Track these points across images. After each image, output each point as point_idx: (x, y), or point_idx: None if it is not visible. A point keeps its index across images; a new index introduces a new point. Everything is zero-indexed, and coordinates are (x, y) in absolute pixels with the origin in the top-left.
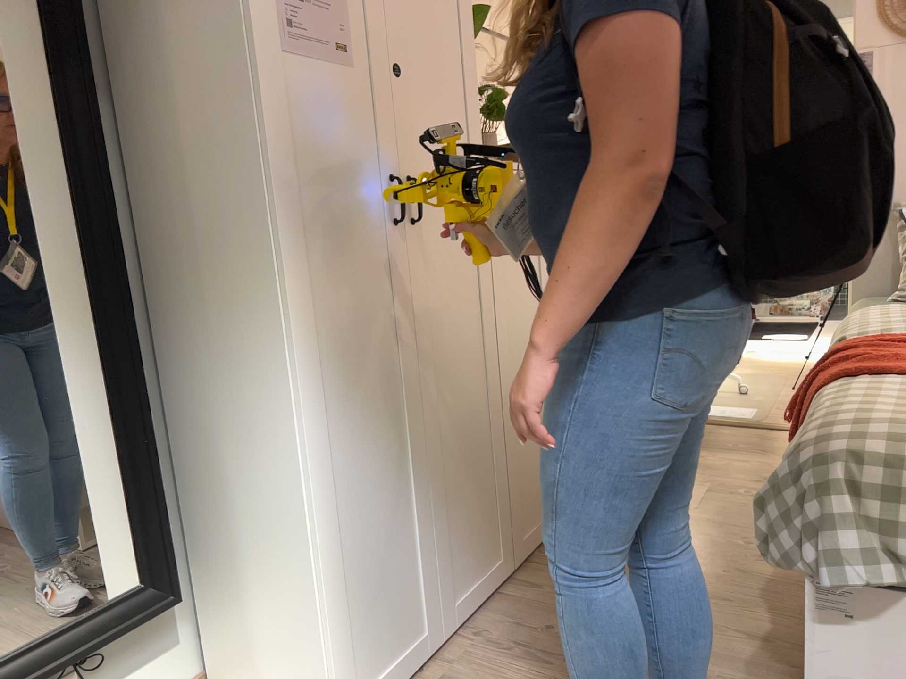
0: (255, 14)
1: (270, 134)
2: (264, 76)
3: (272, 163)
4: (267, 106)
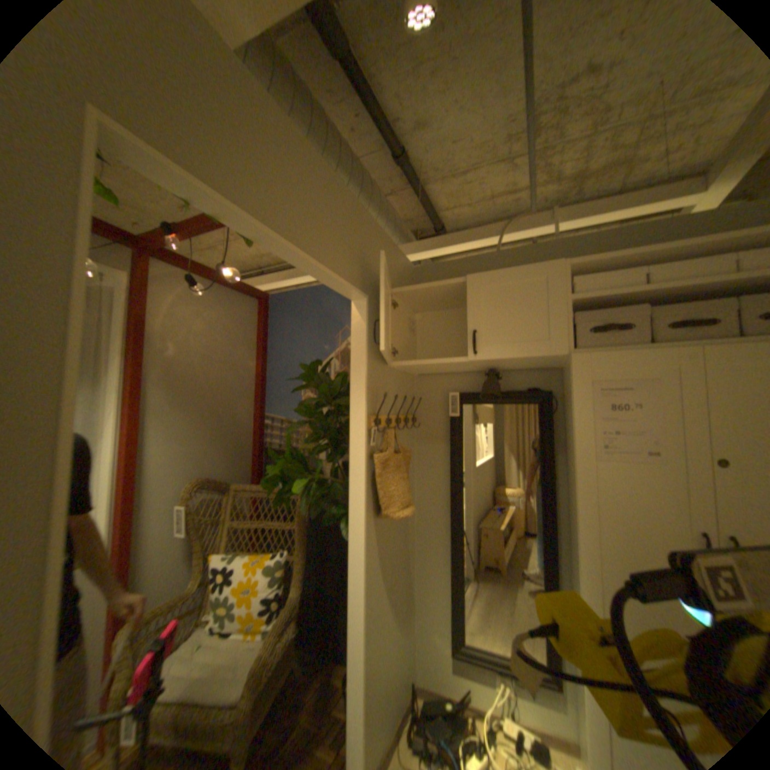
0: (576, 448)
1: (578, 503)
2: (577, 476)
3: (579, 516)
4: (578, 490)
